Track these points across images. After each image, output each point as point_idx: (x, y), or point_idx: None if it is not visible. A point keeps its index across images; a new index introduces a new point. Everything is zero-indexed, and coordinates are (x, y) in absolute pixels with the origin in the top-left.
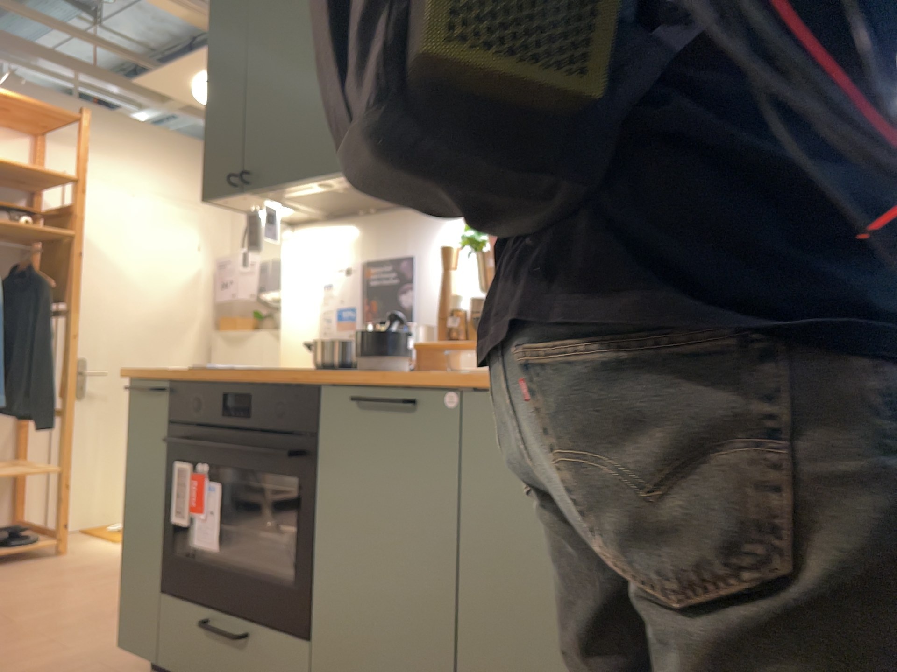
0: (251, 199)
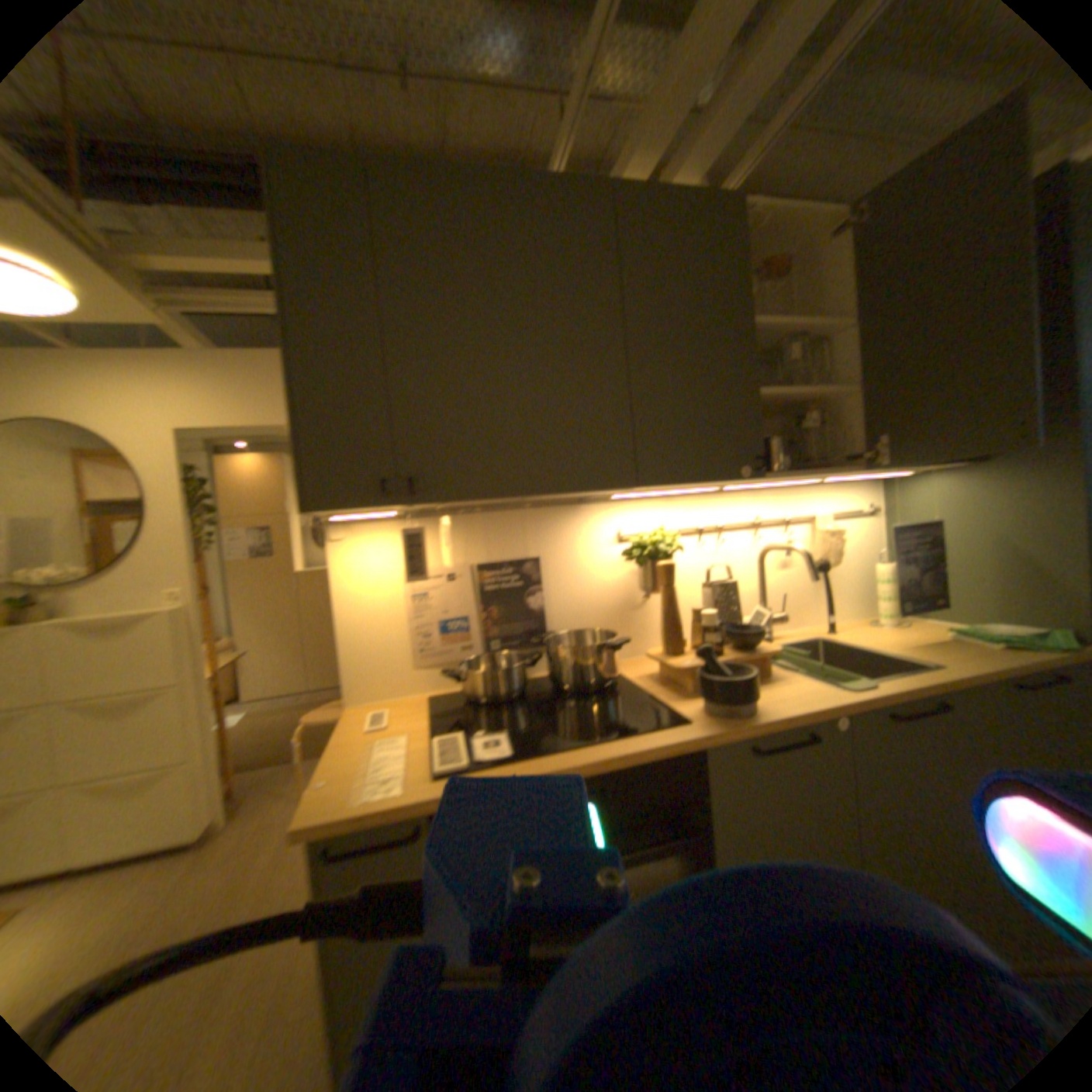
0: (385, 505)
